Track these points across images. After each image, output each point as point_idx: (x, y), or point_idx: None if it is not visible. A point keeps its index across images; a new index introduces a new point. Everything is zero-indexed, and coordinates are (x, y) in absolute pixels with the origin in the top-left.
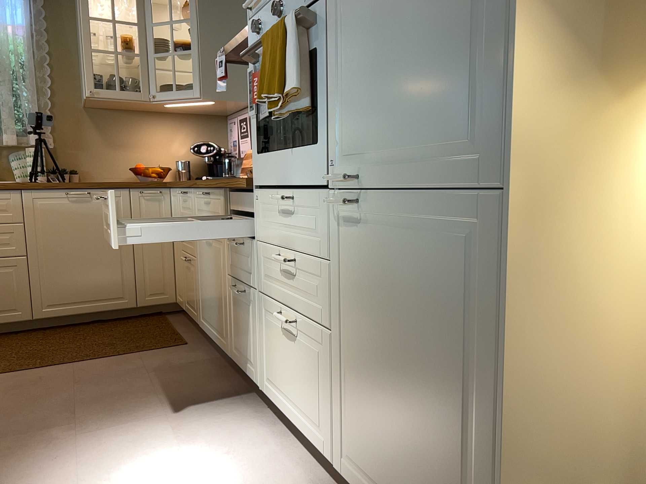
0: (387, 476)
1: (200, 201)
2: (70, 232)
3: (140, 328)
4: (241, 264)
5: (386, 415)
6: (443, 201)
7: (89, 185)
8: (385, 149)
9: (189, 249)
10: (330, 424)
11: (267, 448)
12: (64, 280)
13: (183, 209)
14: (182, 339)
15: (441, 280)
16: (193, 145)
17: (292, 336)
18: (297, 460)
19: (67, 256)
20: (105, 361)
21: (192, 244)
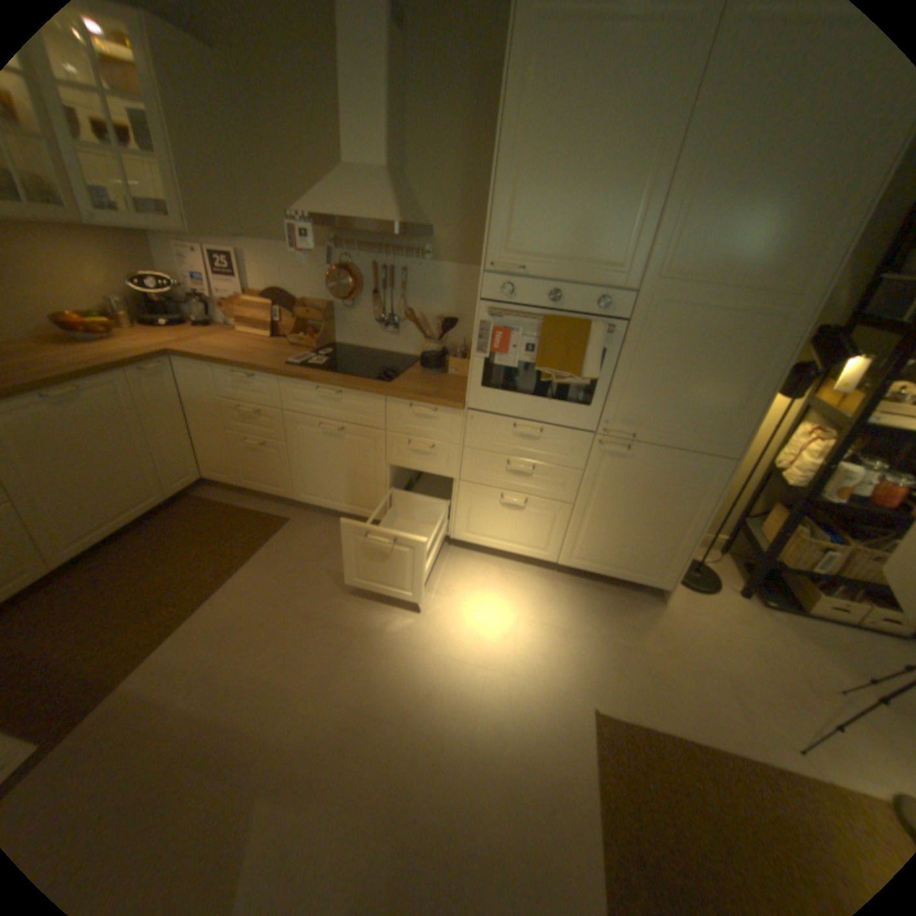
0: (609, 557)
1: (304, 393)
2: (63, 449)
3: (196, 521)
4: (422, 459)
5: (617, 535)
6: (694, 456)
7: (72, 378)
8: (657, 426)
9: (258, 433)
10: (555, 544)
11: (485, 569)
12: (76, 510)
13: (231, 390)
14: (272, 516)
15: (681, 485)
16: (111, 272)
17: (513, 506)
18: (508, 567)
19: (70, 480)
20: (246, 572)
21: (270, 429)
